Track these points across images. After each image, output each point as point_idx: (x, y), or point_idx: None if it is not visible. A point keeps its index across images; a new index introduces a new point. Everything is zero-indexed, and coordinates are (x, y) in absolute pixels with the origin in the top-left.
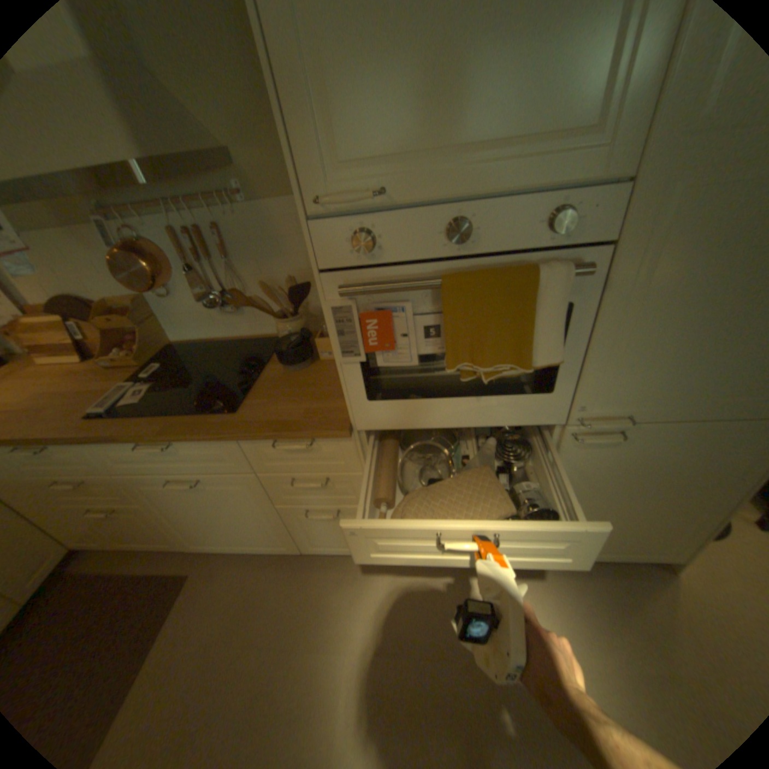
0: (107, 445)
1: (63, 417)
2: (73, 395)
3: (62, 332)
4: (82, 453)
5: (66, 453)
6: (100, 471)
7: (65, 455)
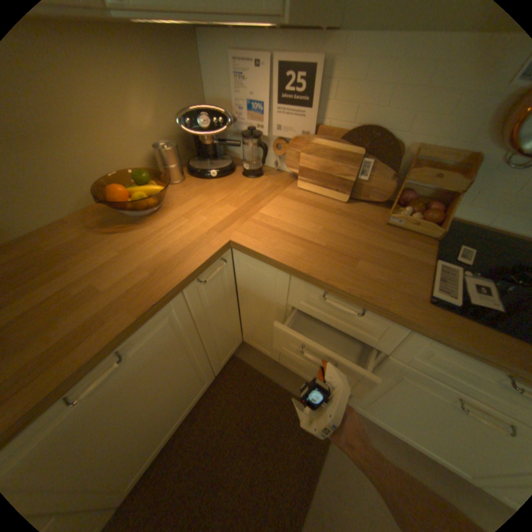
0: (463, 354)
1: (398, 287)
2: (380, 251)
3: (354, 167)
4: (403, 336)
5: (379, 324)
6: (390, 350)
7: (376, 325)
